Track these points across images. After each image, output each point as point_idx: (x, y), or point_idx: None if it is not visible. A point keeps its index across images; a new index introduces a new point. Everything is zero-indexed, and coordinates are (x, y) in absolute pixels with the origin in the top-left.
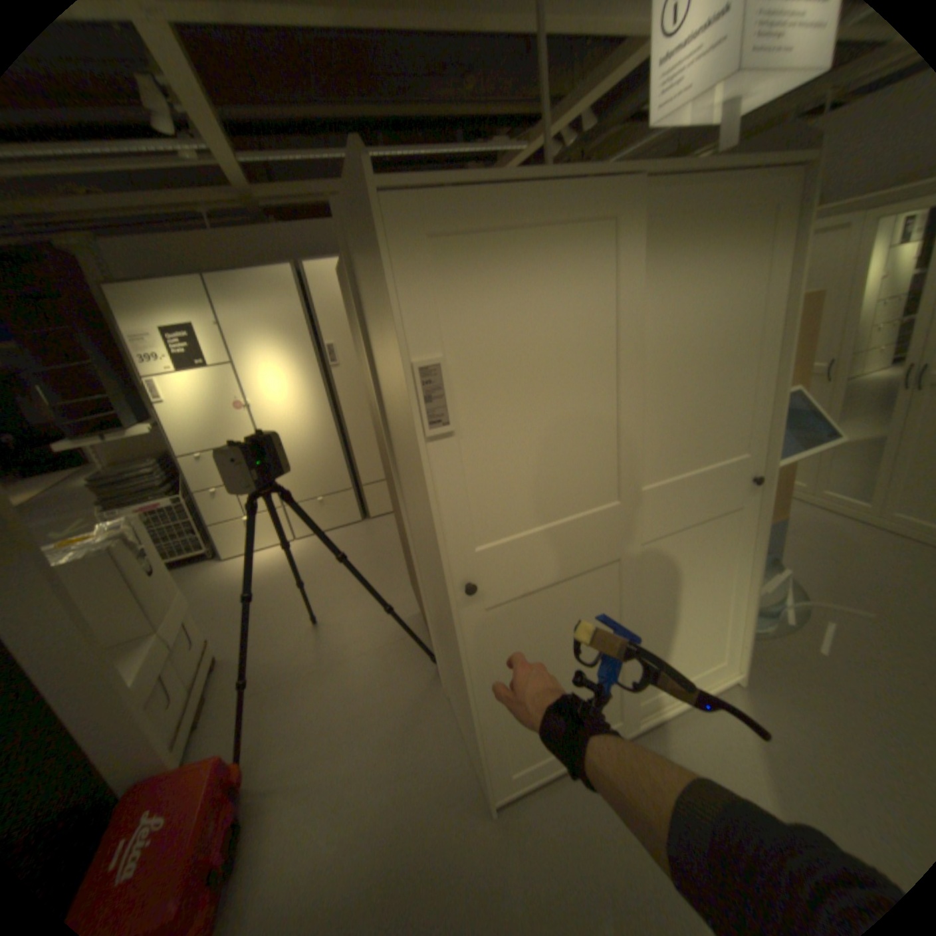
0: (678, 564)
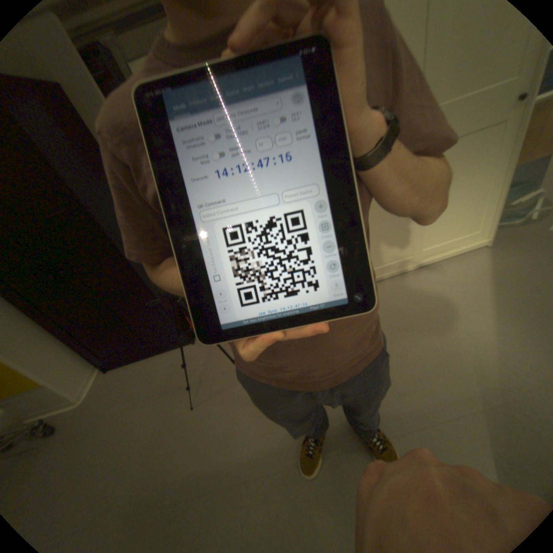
0: (457, 158)
